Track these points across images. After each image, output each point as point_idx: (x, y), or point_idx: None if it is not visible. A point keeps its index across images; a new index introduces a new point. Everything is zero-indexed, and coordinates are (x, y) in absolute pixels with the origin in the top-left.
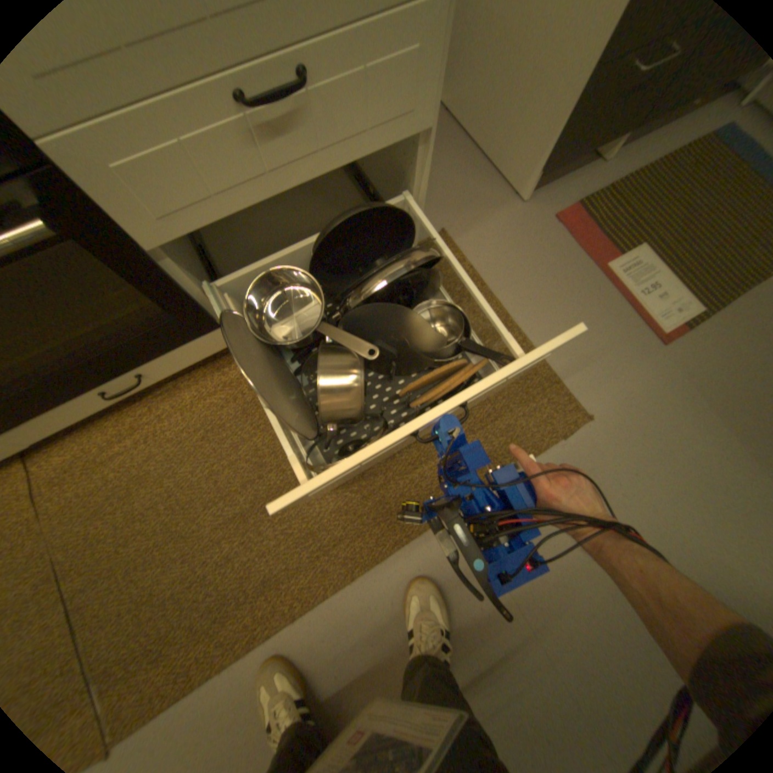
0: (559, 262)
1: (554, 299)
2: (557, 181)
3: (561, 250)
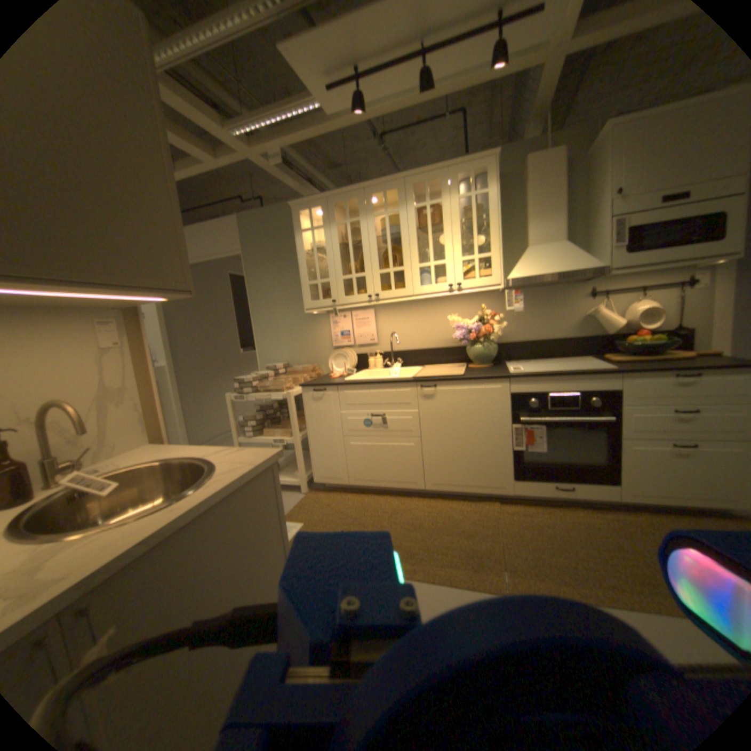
0: None
1: None
2: None
3: None
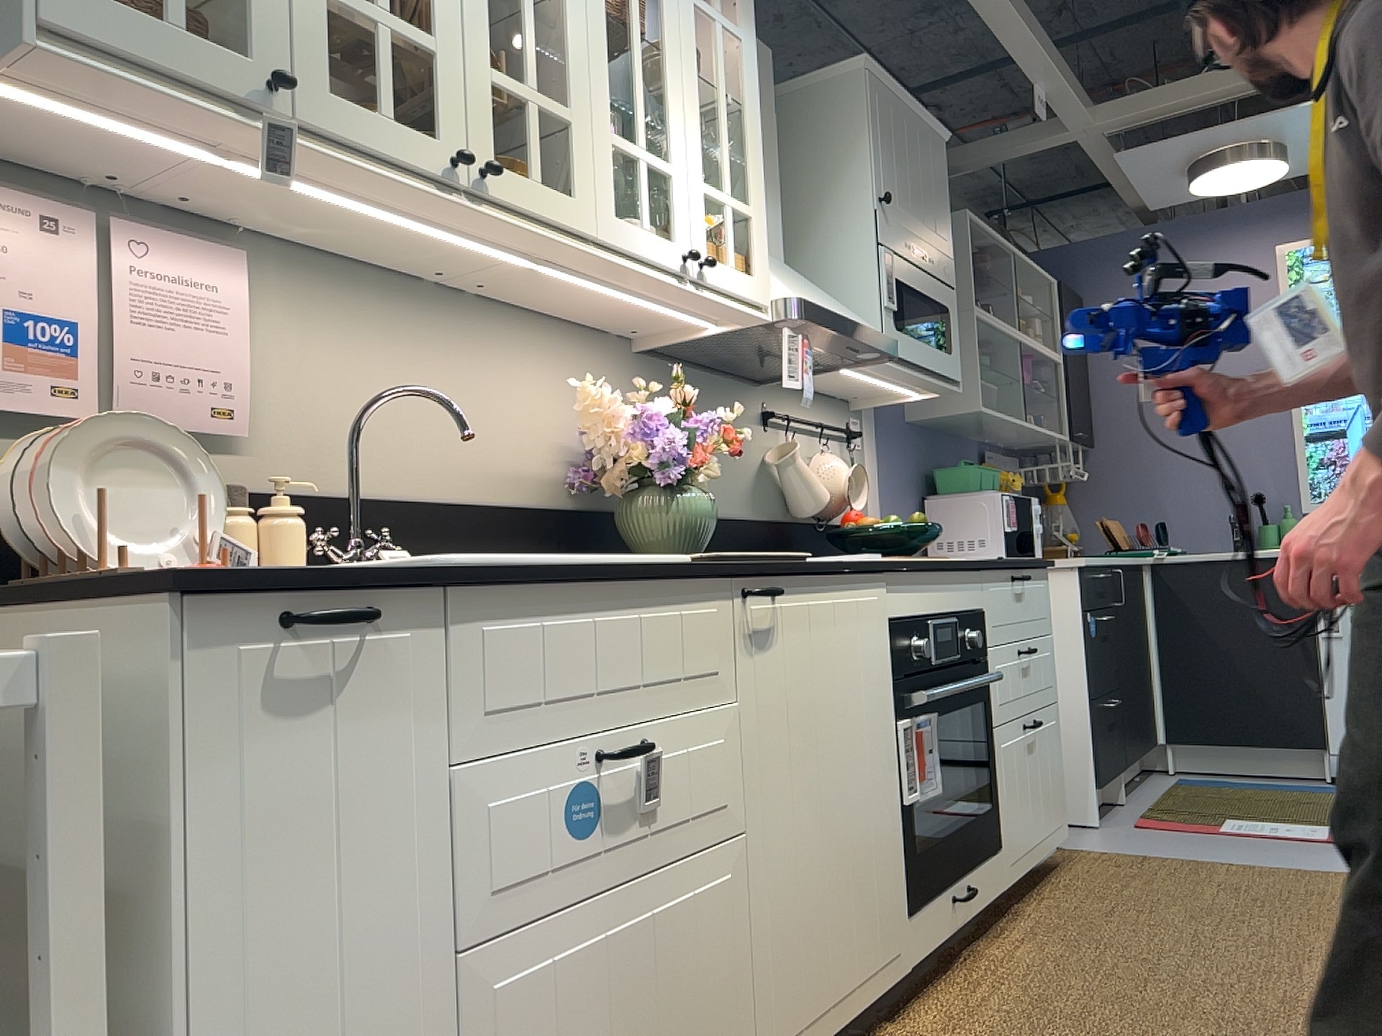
0: (1184, 837)
1: (1215, 848)
2: (1107, 816)
3: (1174, 834)
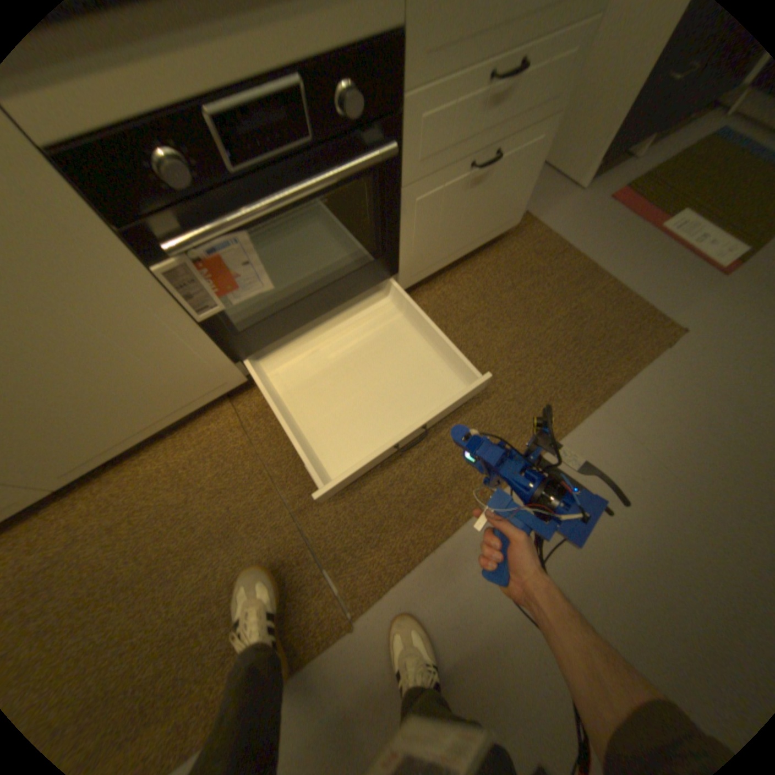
0: (624, 227)
1: (628, 252)
2: (605, 175)
3: (622, 219)
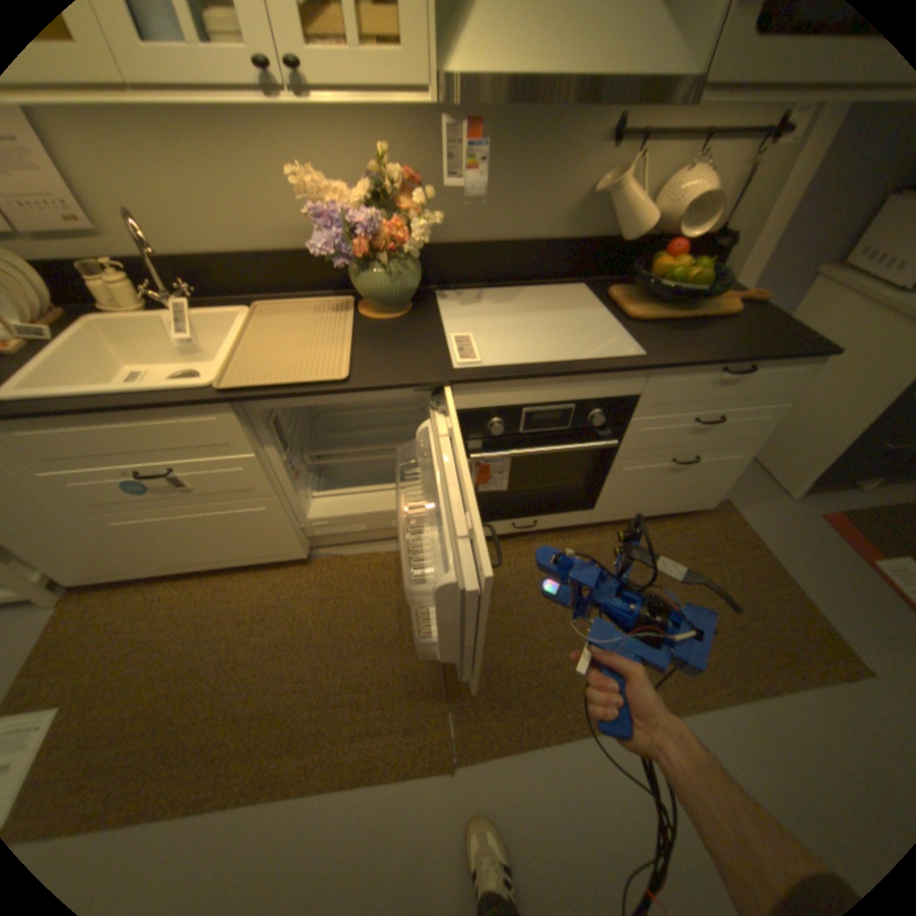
0: (831, 550)
1: (829, 575)
2: (824, 496)
3: (832, 542)
